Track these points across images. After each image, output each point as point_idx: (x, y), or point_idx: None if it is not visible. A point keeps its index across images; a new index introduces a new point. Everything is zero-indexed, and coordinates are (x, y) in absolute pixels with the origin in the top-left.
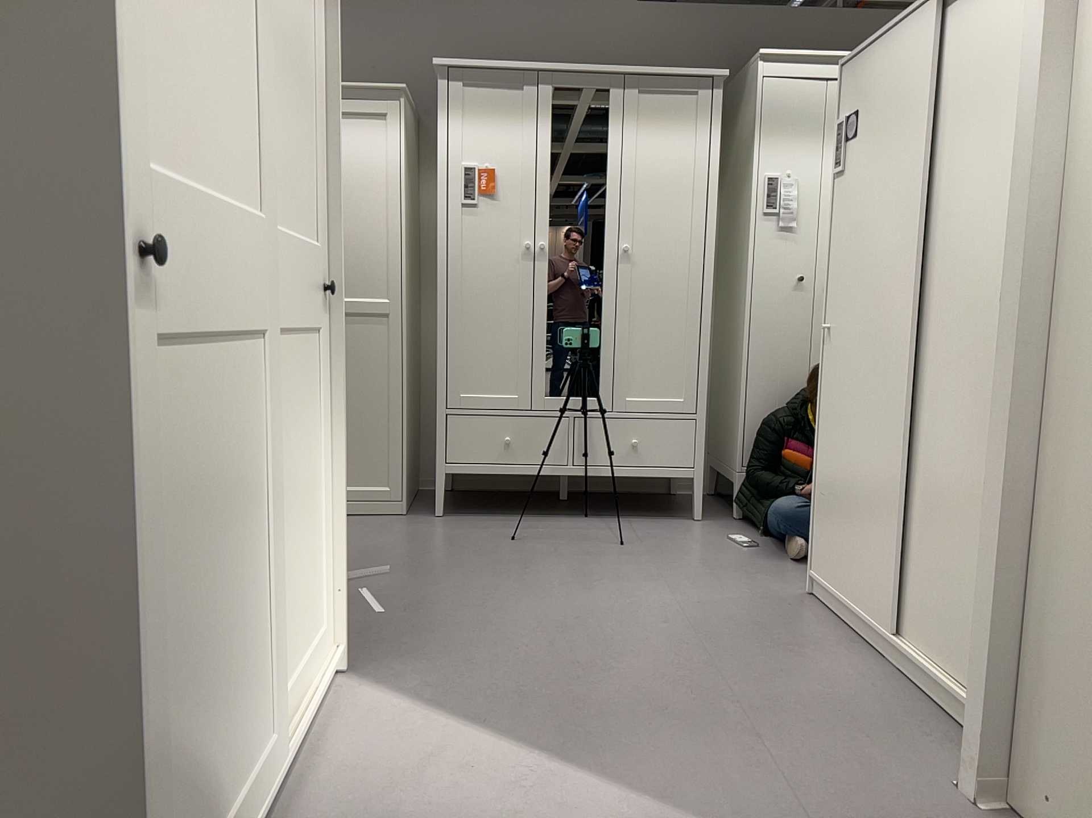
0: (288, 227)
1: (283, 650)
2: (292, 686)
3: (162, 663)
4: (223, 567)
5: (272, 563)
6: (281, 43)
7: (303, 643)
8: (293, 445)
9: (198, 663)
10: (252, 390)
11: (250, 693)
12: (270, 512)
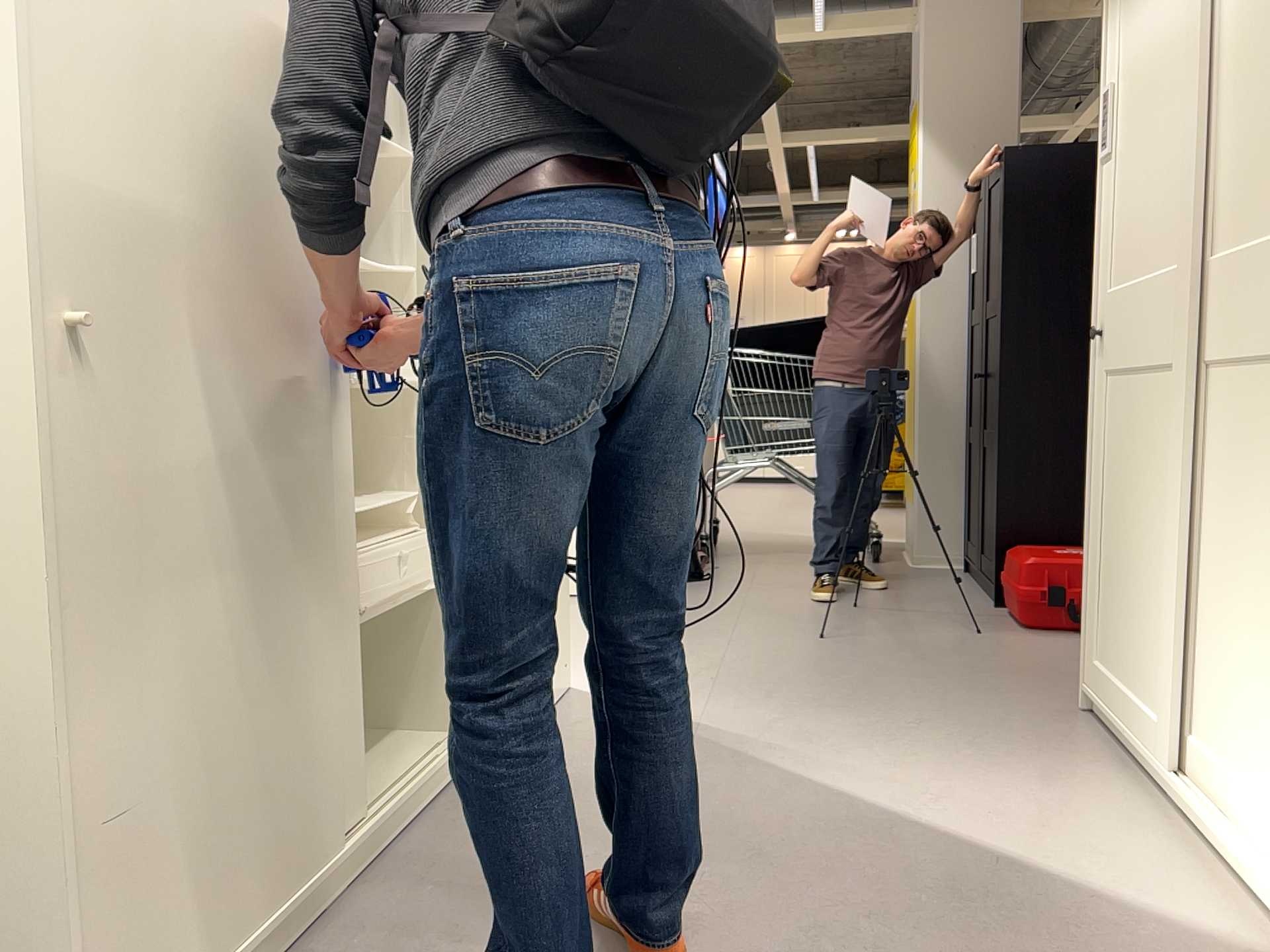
0: (1262, 227)
1: (1212, 707)
2: (1217, 769)
3: (1101, 528)
4: (1132, 519)
5: (1204, 593)
6: (1263, 17)
7: (1248, 765)
8: (1250, 496)
9: (1114, 555)
10: (1162, 407)
11: (1143, 641)
12: (1207, 540)
